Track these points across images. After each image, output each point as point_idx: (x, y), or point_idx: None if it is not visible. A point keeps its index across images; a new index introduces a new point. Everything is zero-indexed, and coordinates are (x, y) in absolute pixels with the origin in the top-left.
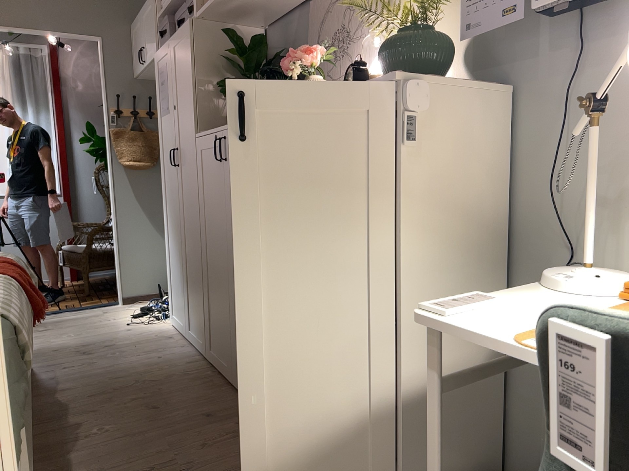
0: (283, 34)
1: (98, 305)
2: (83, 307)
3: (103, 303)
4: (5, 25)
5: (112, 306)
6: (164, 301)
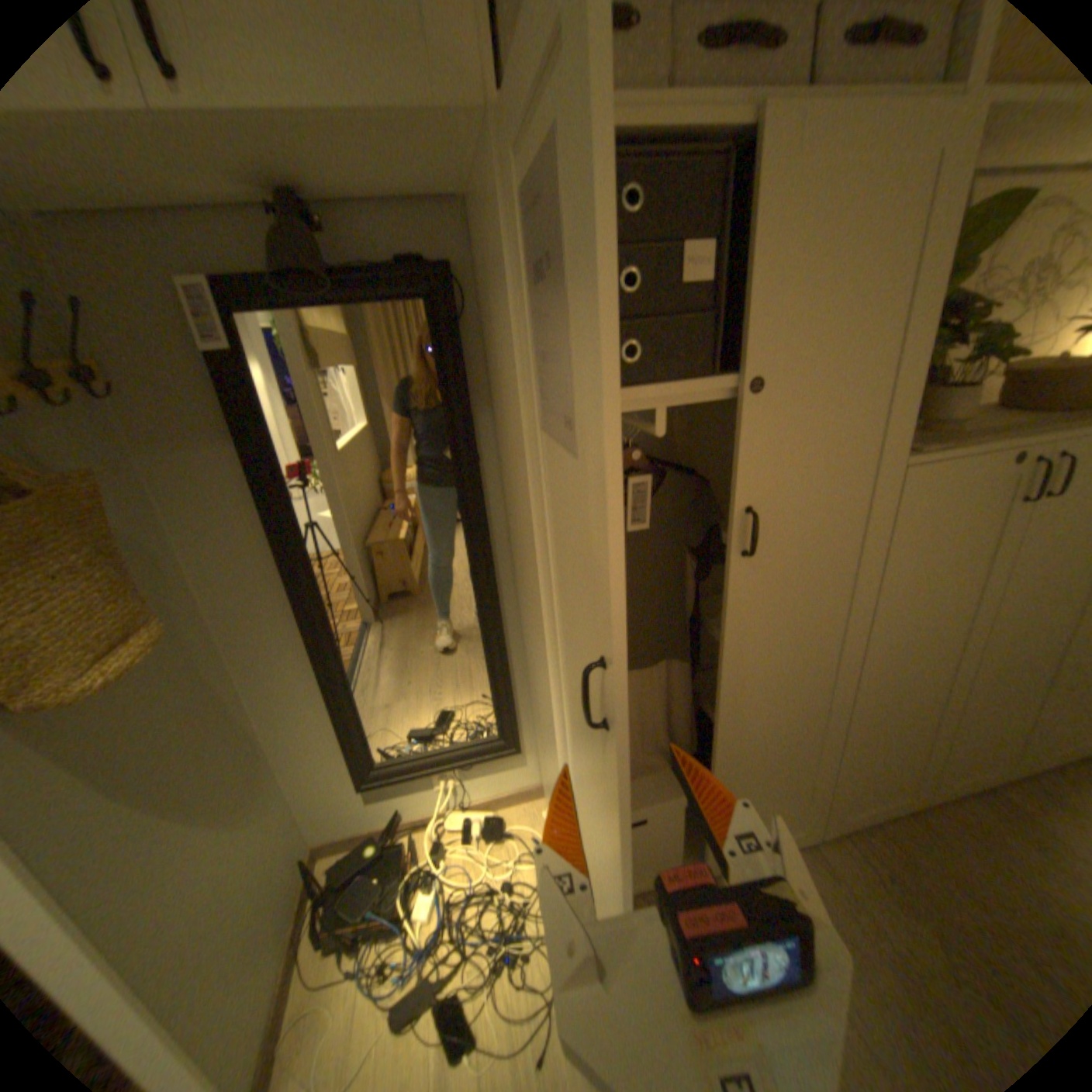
0: None
1: None
2: None
3: None
4: None
5: None
6: (411, 936)
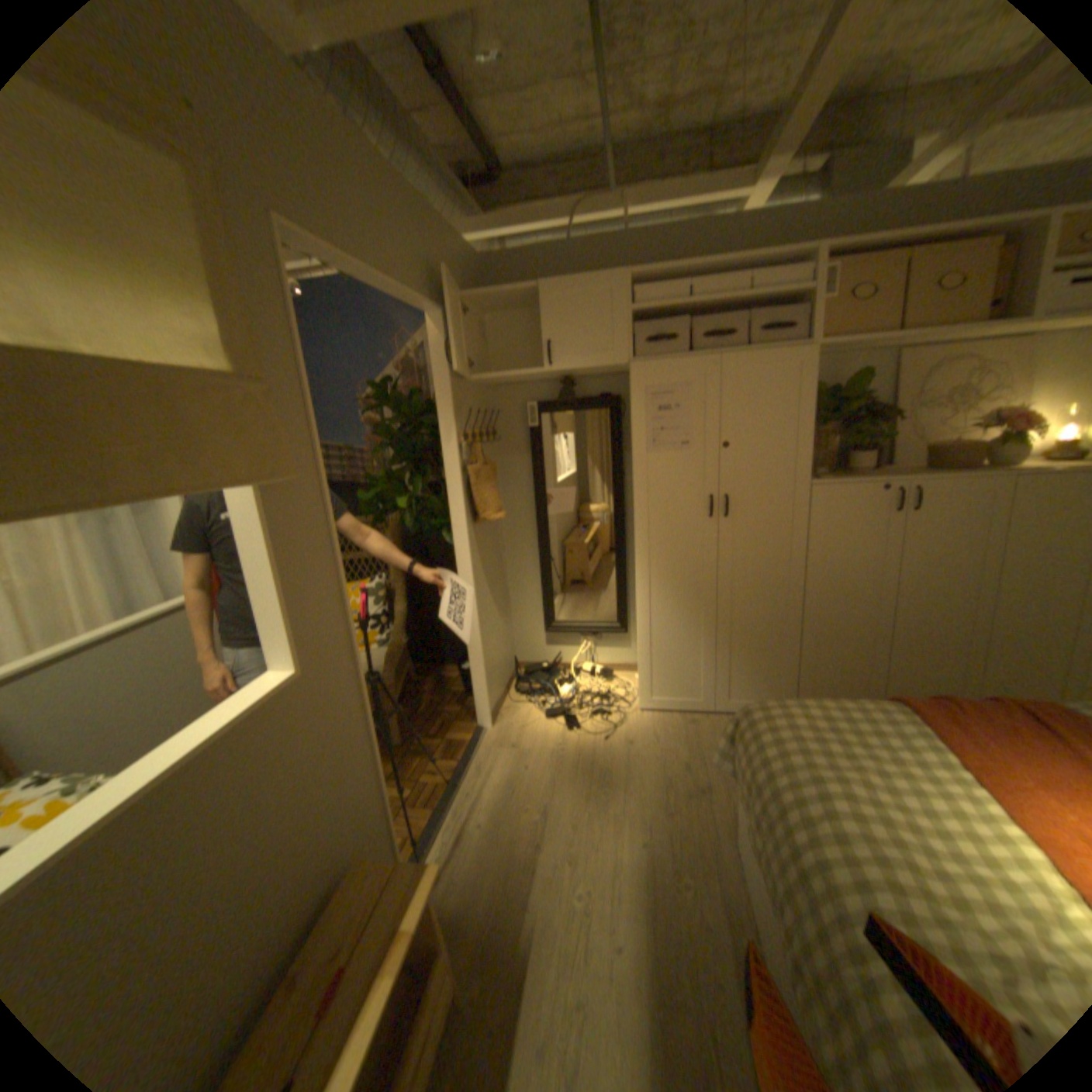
0: (832, 372)
1: (471, 746)
2: (465, 761)
3: (468, 739)
4: (362, 267)
5: (487, 737)
6: (559, 694)
